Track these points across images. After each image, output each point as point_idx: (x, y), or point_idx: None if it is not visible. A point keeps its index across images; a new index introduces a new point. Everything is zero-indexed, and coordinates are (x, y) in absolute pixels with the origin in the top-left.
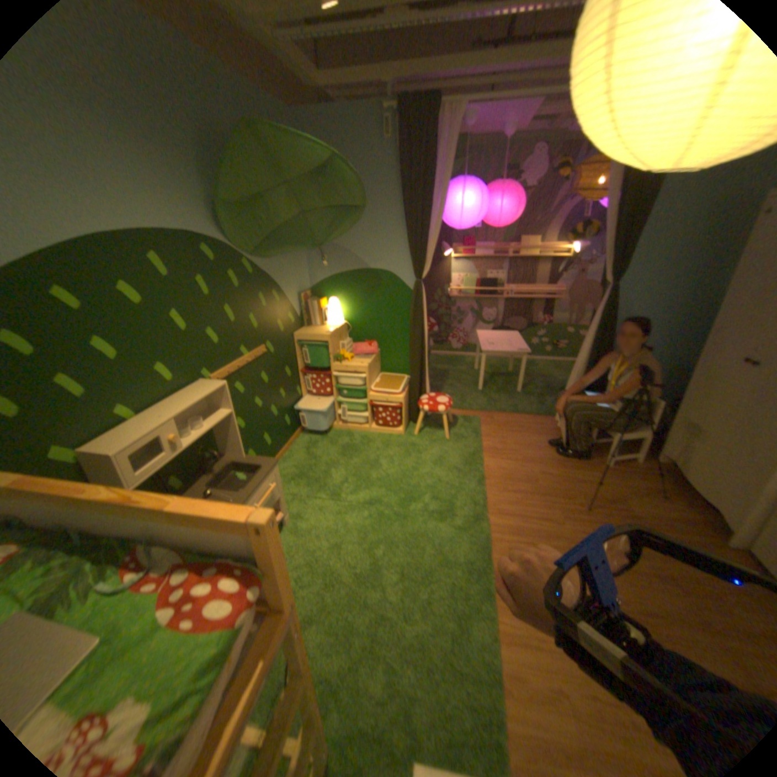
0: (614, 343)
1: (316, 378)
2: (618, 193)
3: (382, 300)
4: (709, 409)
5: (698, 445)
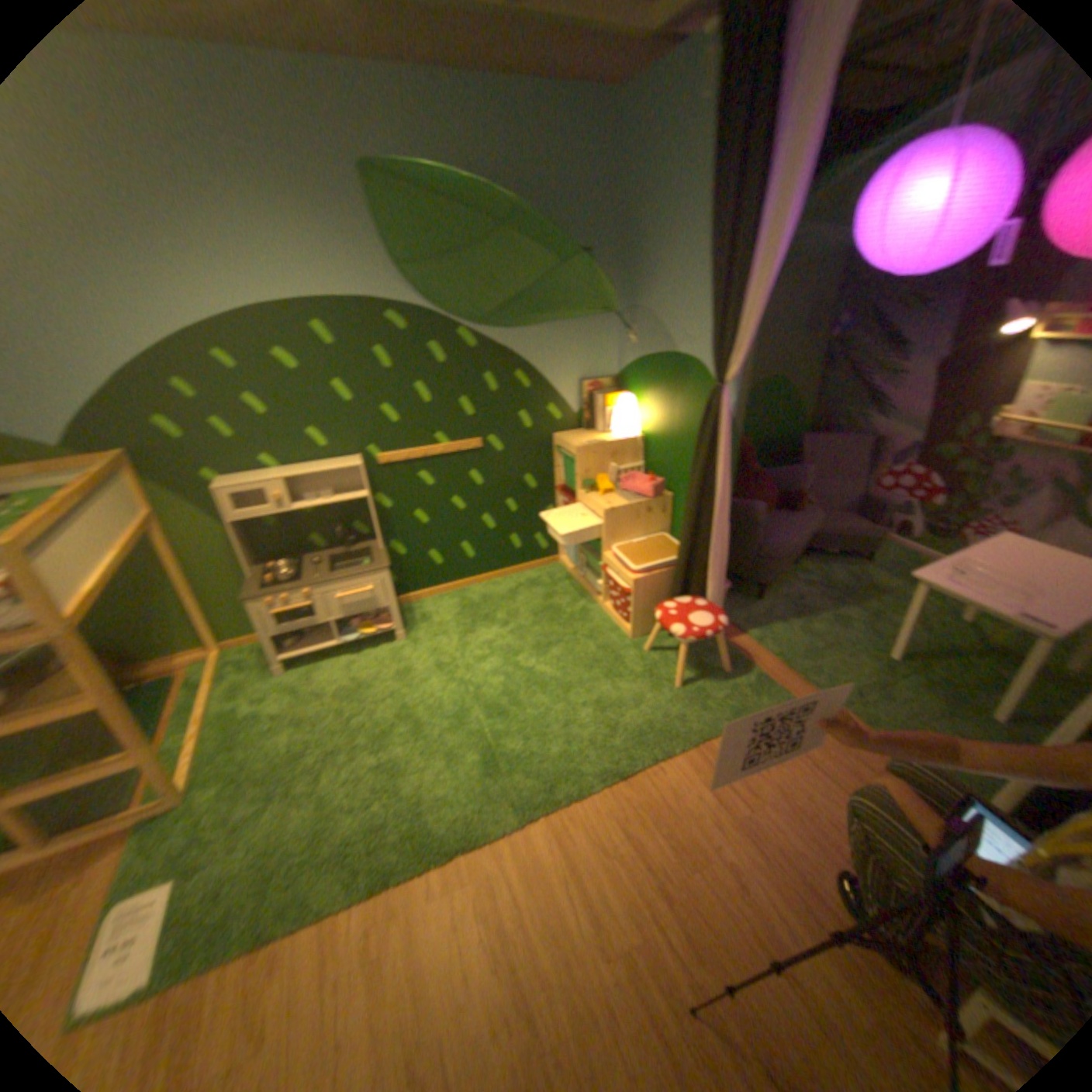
0: None
1: (564, 504)
2: None
3: (686, 412)
4: None
5: None
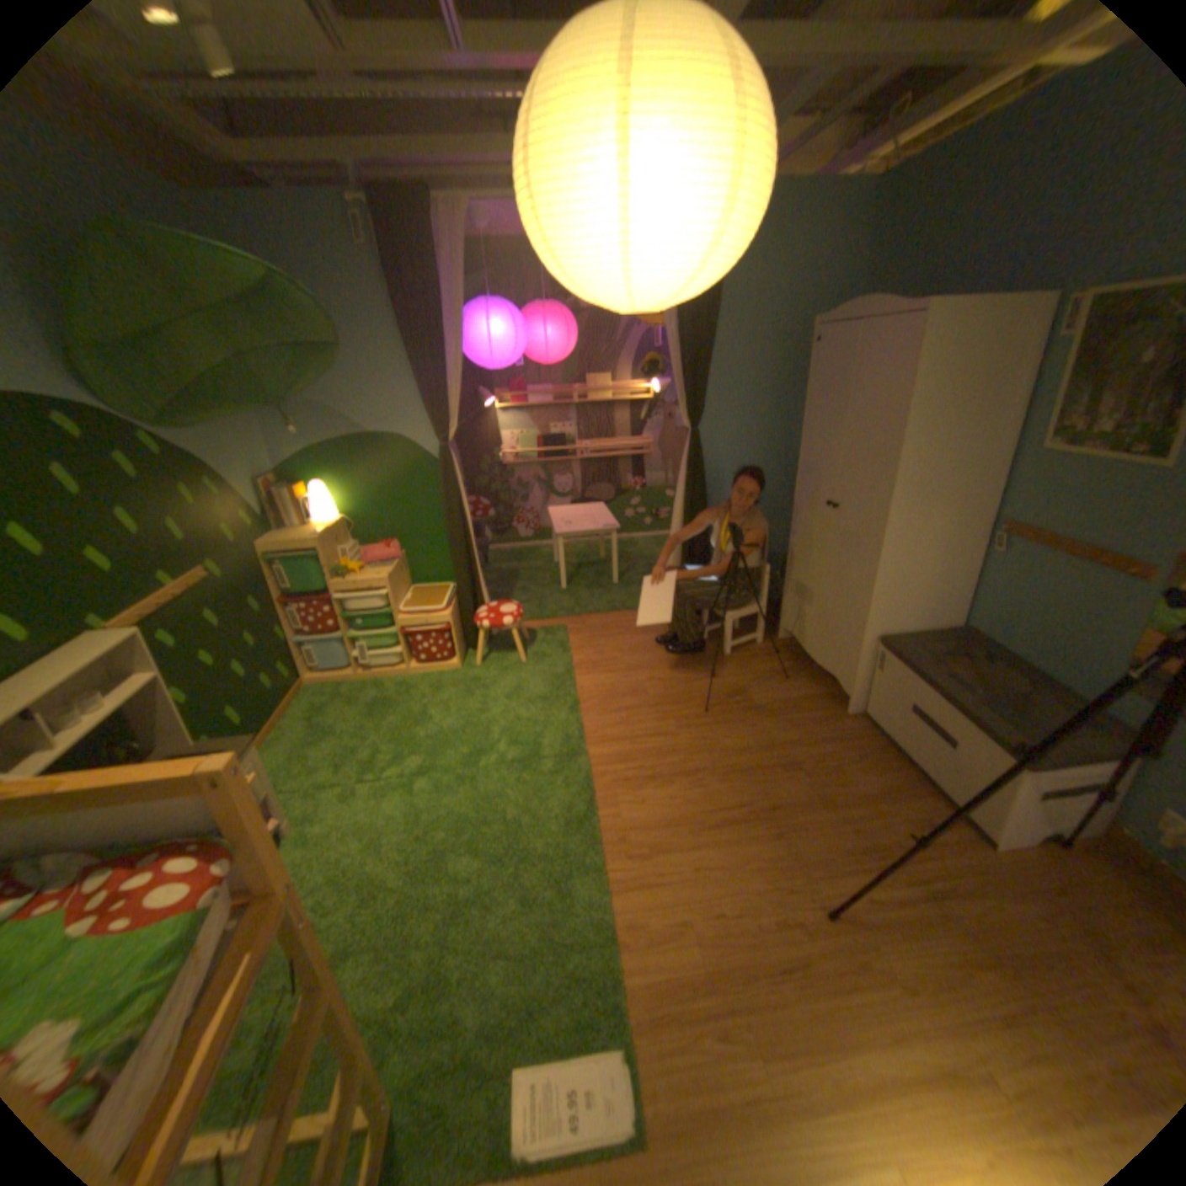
0: (709, 502)
1: (306, 608)
2: (676, 320)
3: (396, 478)
4: (809, 565)
5: (807, 609)
